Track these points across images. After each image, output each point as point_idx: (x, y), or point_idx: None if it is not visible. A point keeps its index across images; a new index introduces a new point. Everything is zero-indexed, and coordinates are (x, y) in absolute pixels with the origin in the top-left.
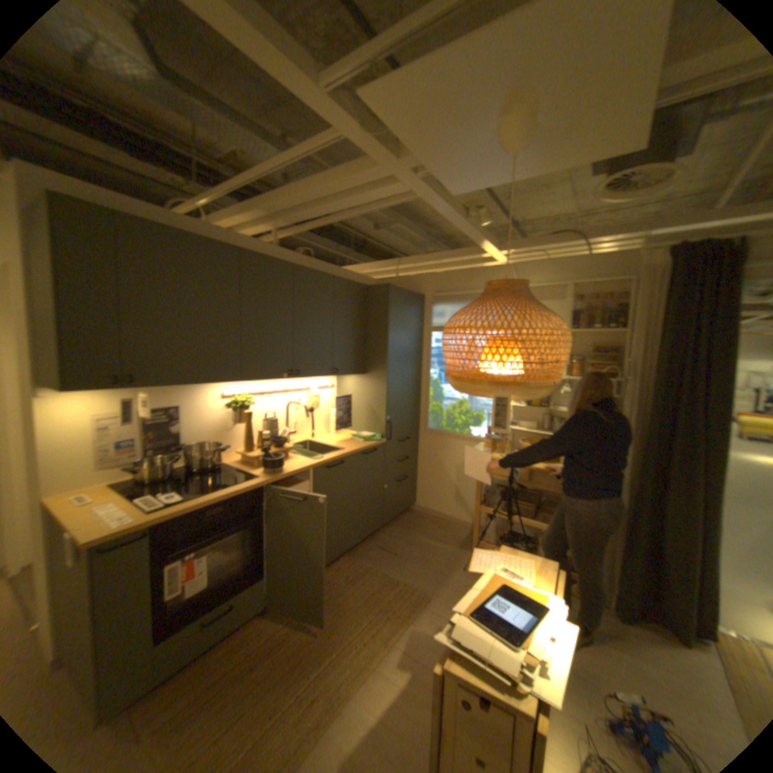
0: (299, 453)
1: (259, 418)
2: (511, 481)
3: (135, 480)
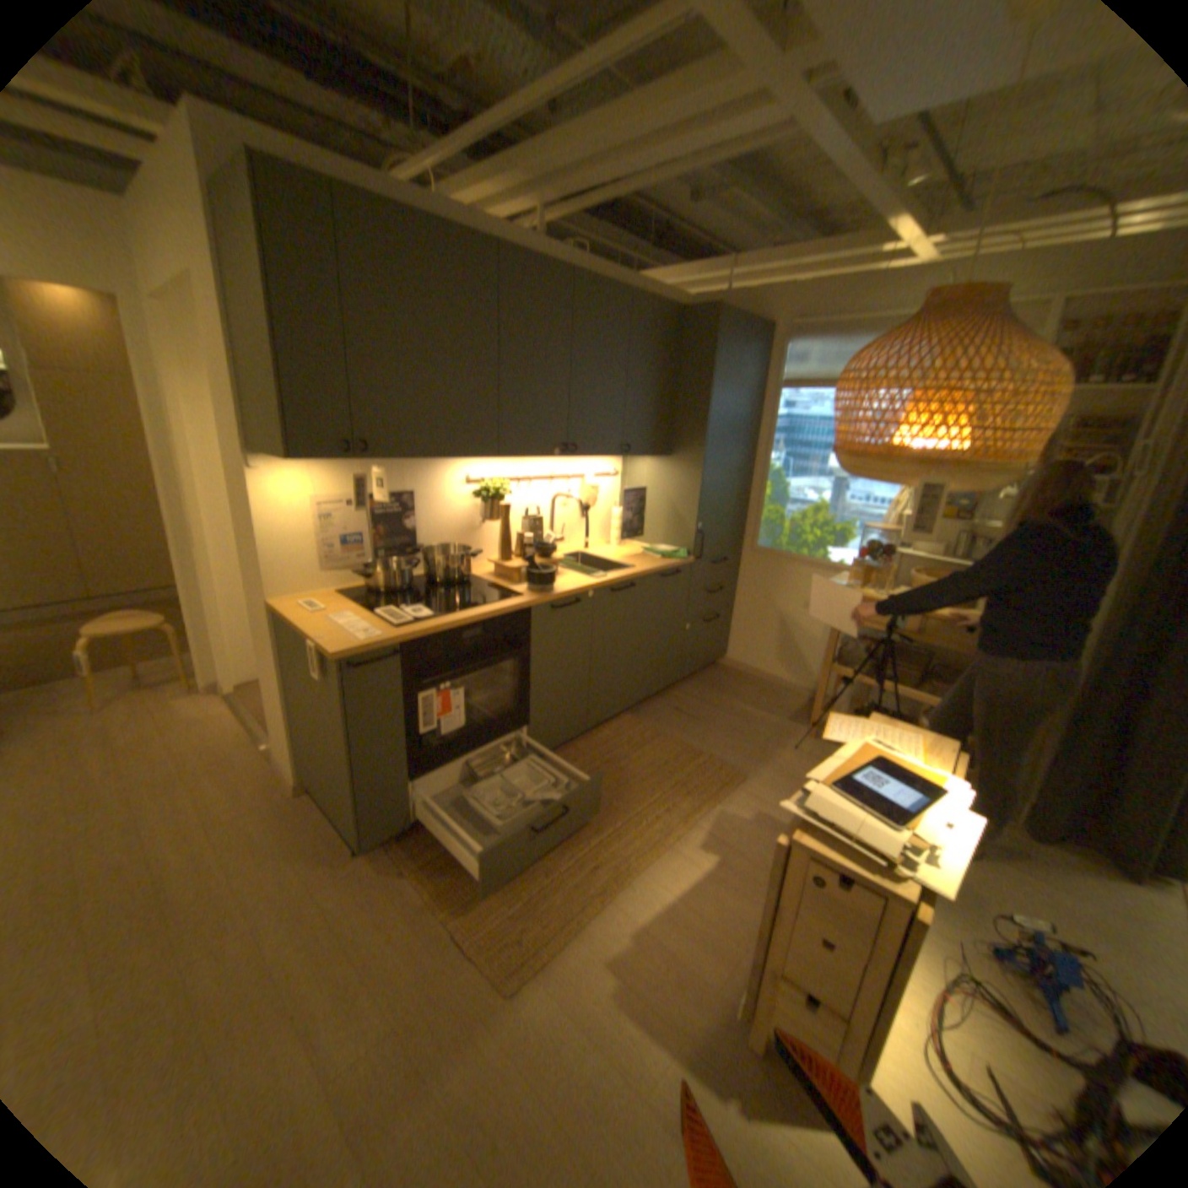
0: (571, 569)
1: (516, 516)
2: (889, 631)
3: (369, 587)
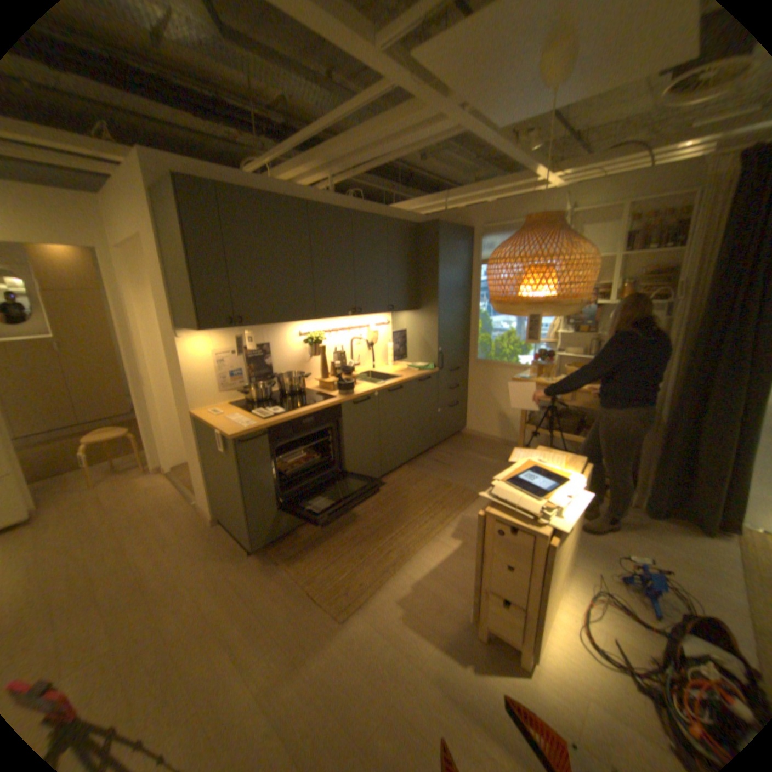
0: (364, 380)
1: (329, 352)
2: (555, 401)
3: (247, 399)
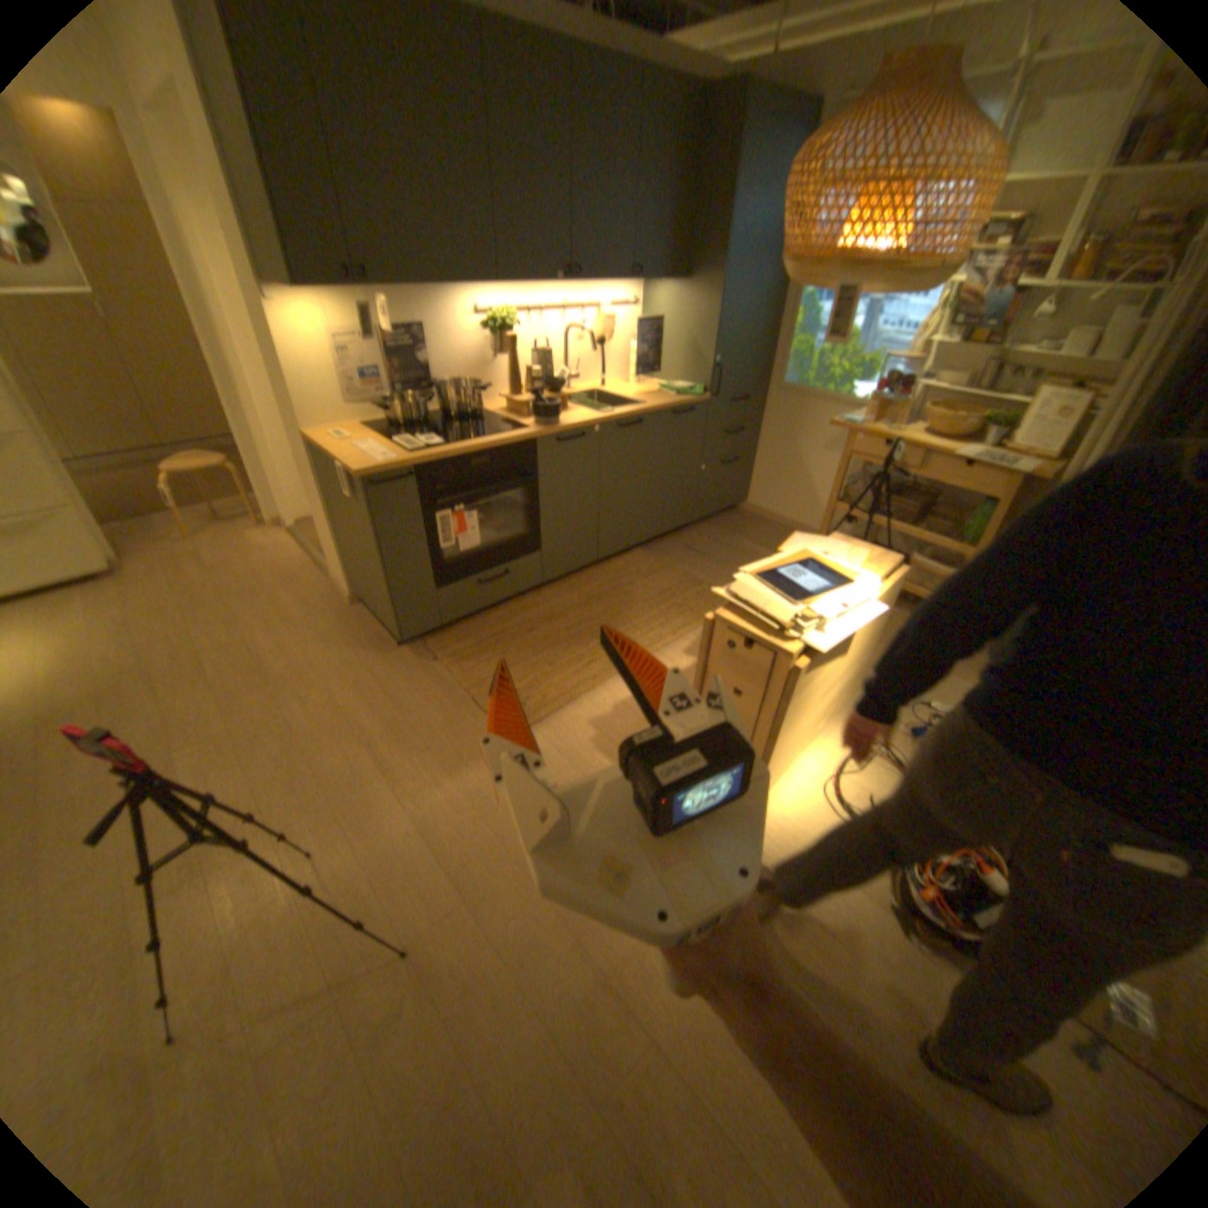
0: (582, 404)
1: (526, 348)
2: (891, 466)
3: (387, 418)
